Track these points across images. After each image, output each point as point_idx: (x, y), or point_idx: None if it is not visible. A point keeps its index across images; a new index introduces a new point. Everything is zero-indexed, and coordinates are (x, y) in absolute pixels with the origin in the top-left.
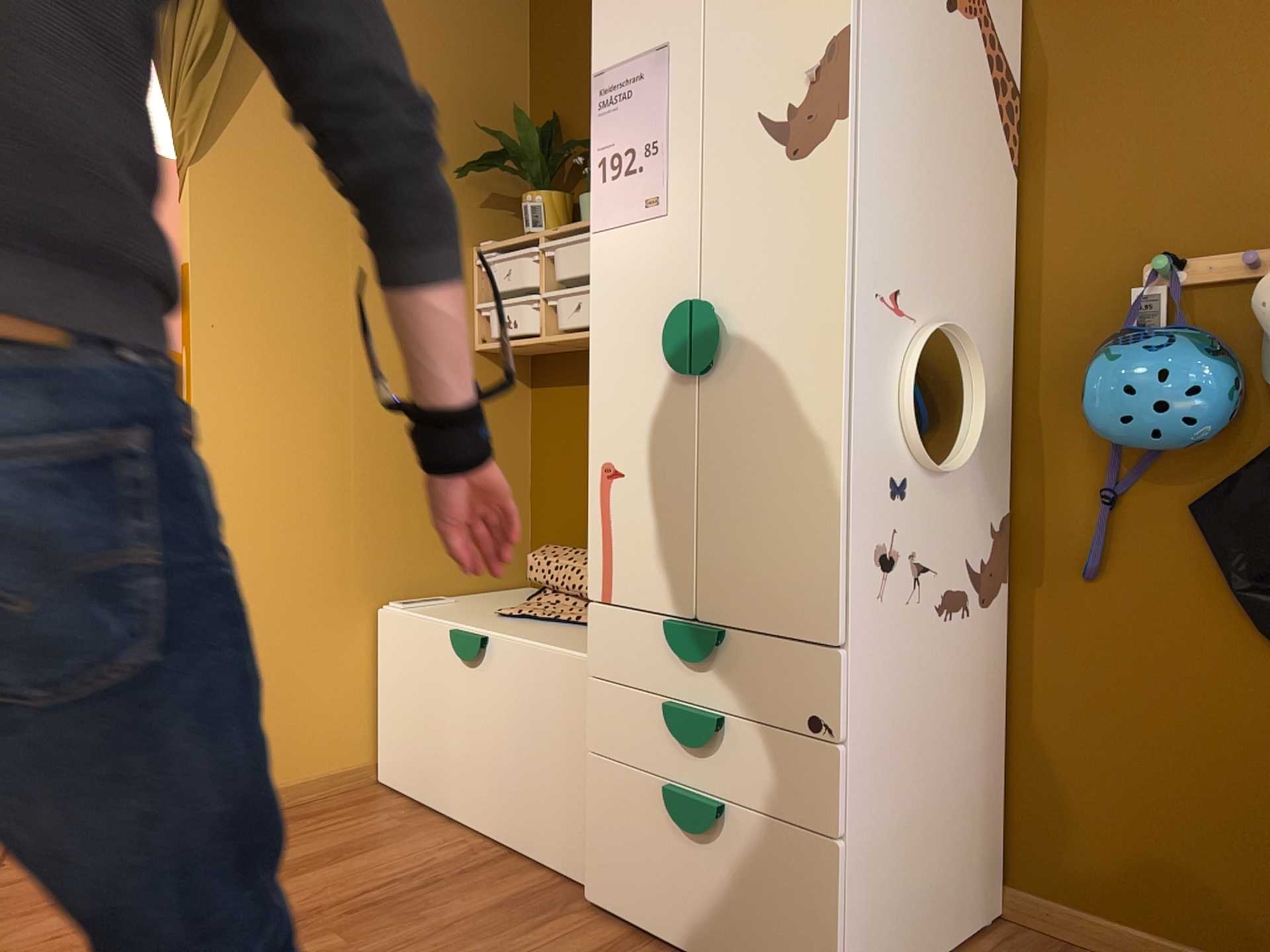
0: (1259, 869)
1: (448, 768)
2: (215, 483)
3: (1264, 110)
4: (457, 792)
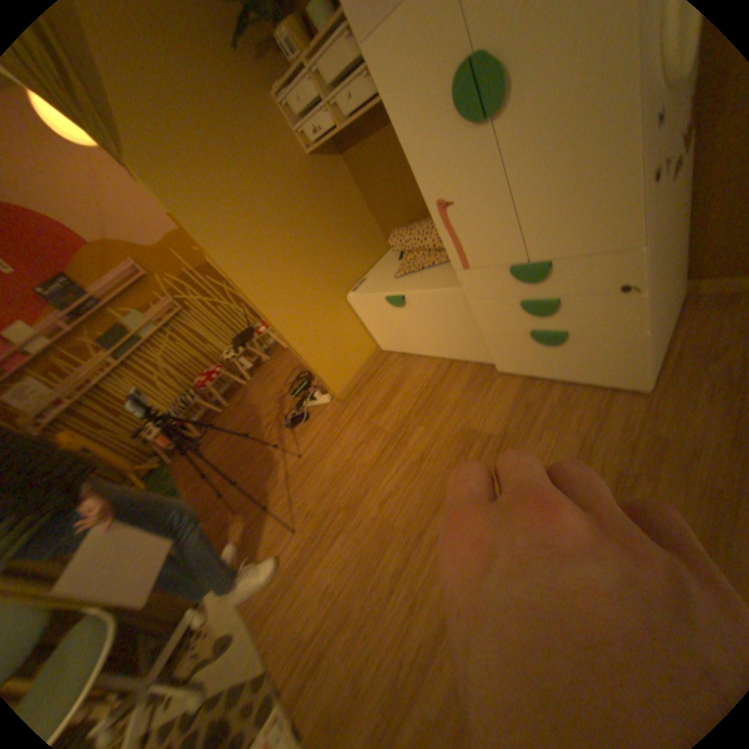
0: None
1: (410, 339)
2: (260, 296)
3: None
4: (418, 346)
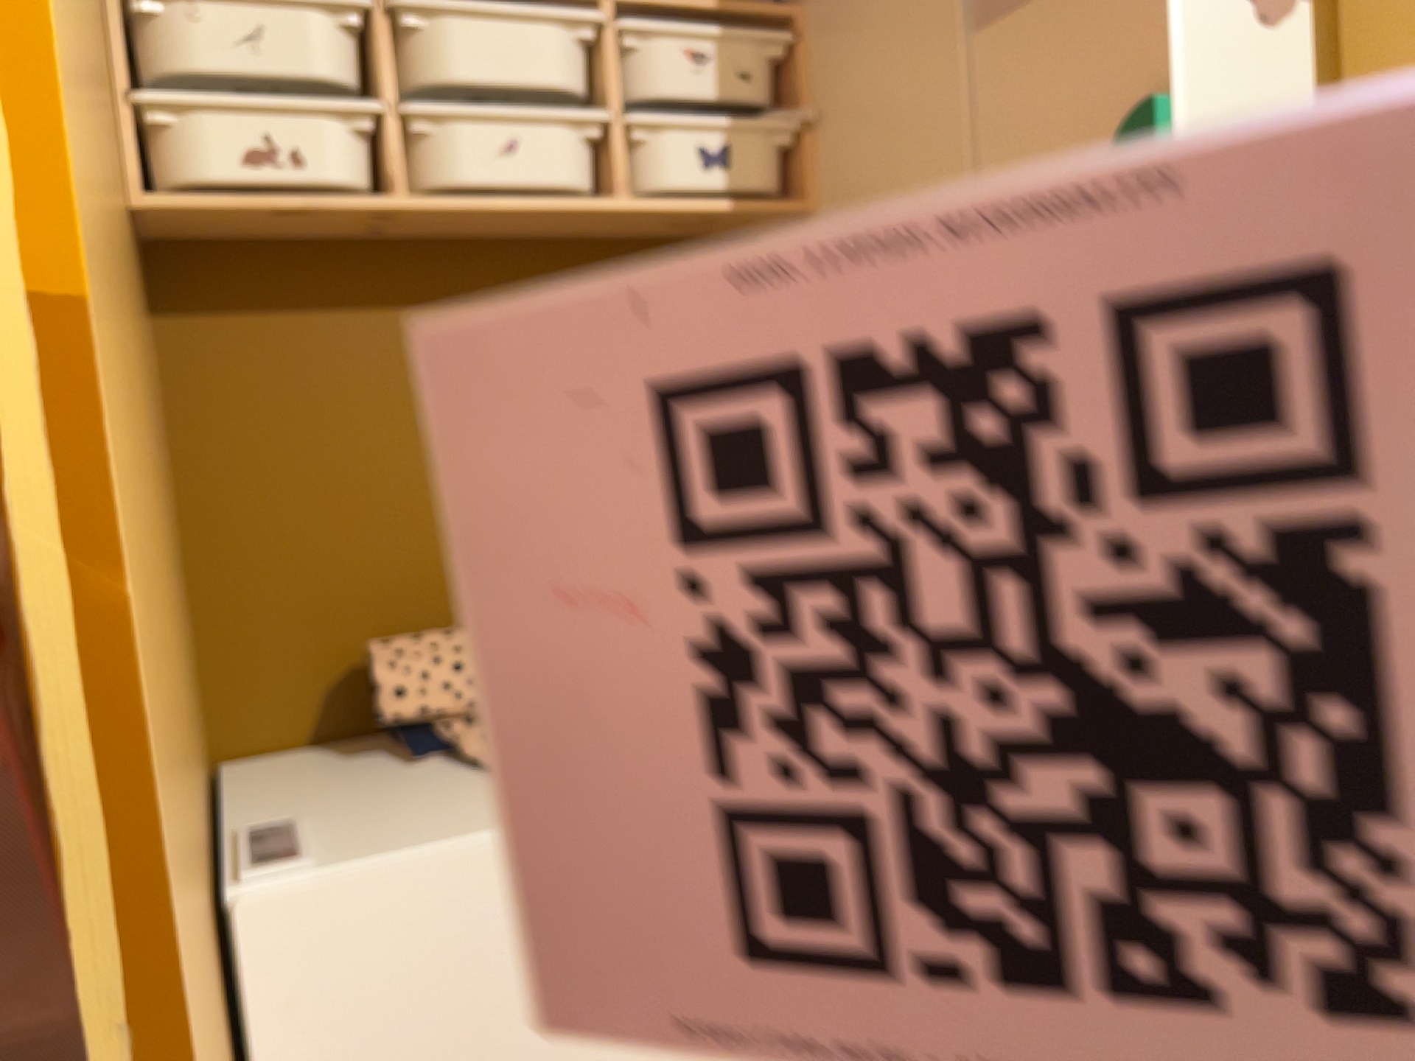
0: None
1: None
2: (123, 621)
3: None
4: None
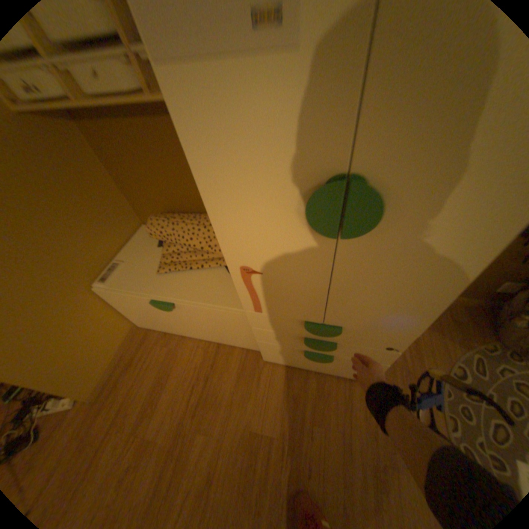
0: None
1: (175, 327)
2: None
3: None
4: (183, 332)
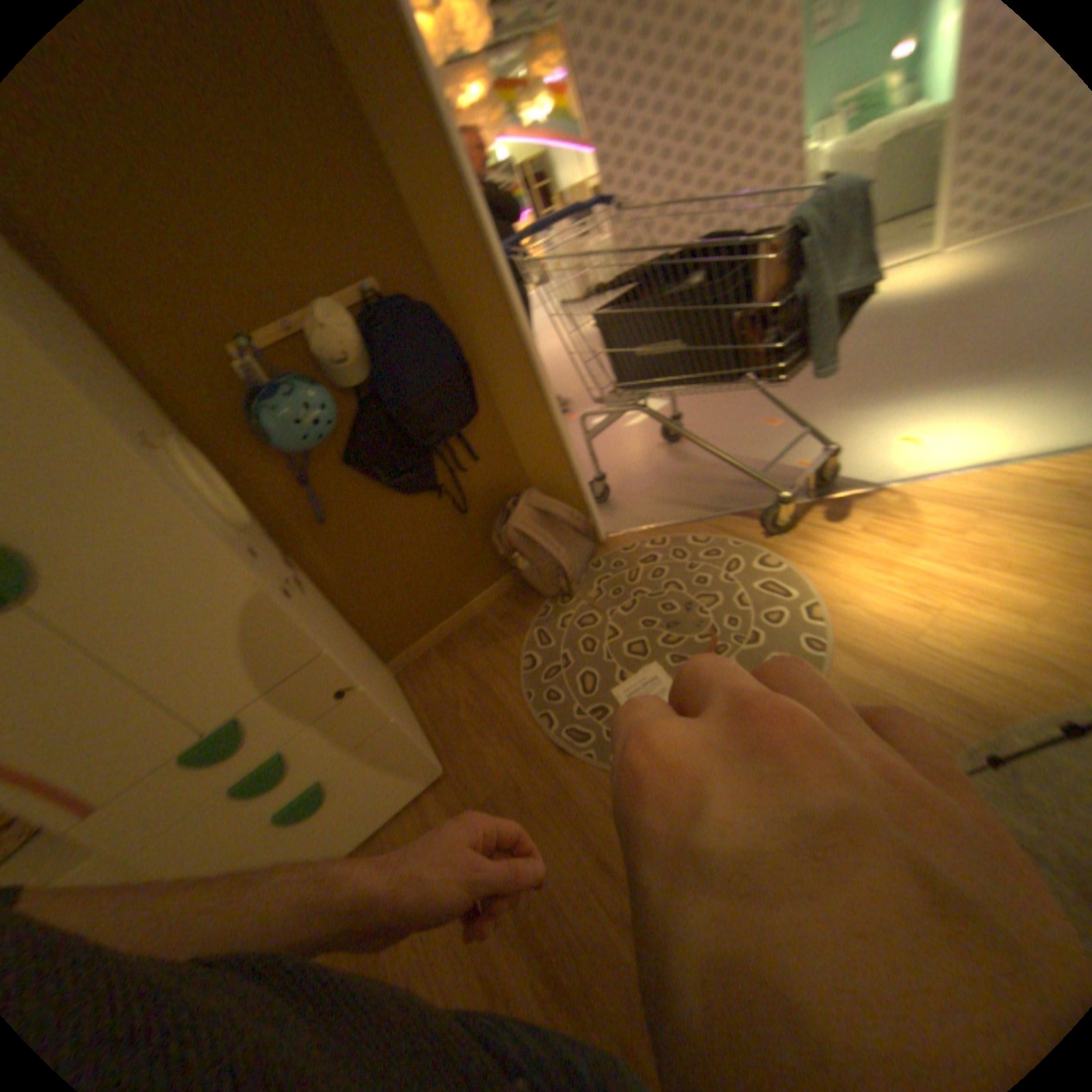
0: (452, 571)
1: None
2: None
3: (223, 228)
4: None
